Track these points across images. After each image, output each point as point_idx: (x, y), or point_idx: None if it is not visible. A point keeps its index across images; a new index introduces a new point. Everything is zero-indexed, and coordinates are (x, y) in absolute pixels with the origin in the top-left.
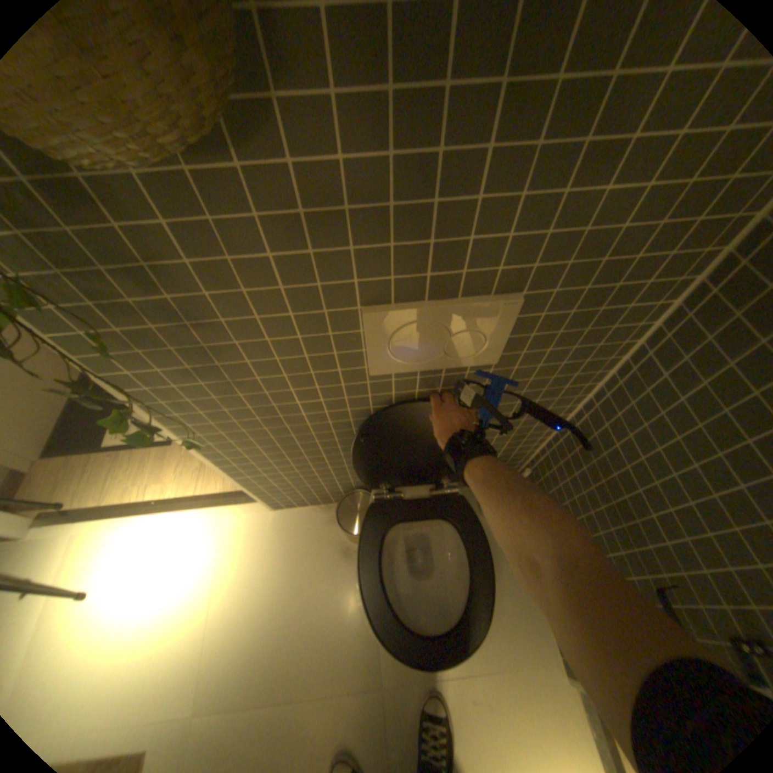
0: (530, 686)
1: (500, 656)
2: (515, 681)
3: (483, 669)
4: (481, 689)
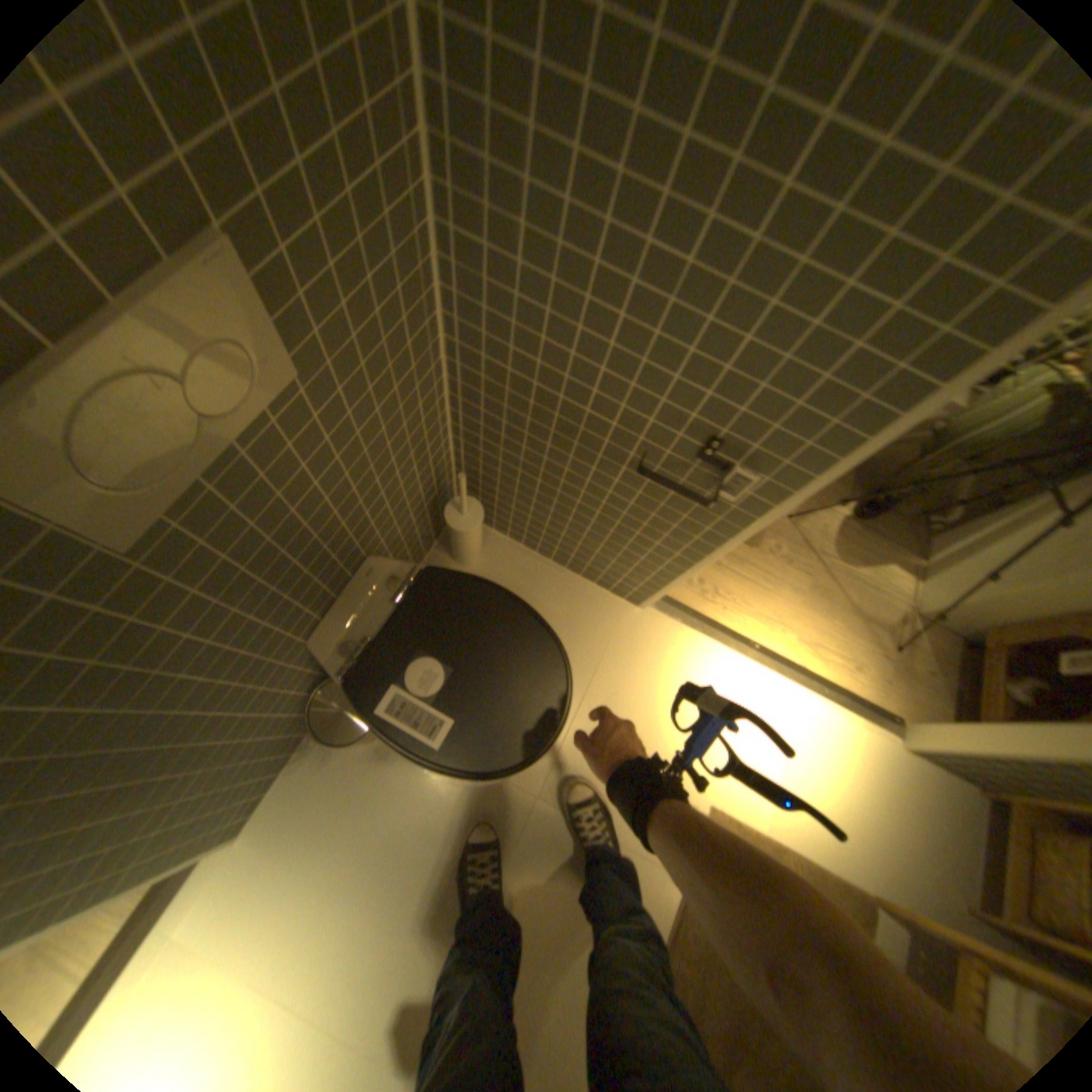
0: (622, 644)
1: (587, 652)
2: (610, 654)
3: (585, 677)
4: (597, 691)
